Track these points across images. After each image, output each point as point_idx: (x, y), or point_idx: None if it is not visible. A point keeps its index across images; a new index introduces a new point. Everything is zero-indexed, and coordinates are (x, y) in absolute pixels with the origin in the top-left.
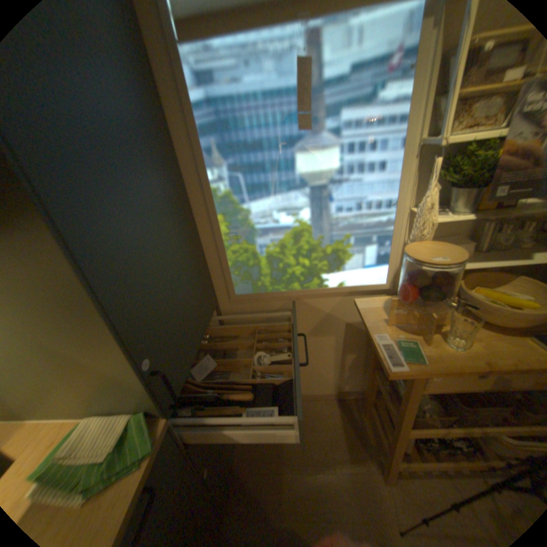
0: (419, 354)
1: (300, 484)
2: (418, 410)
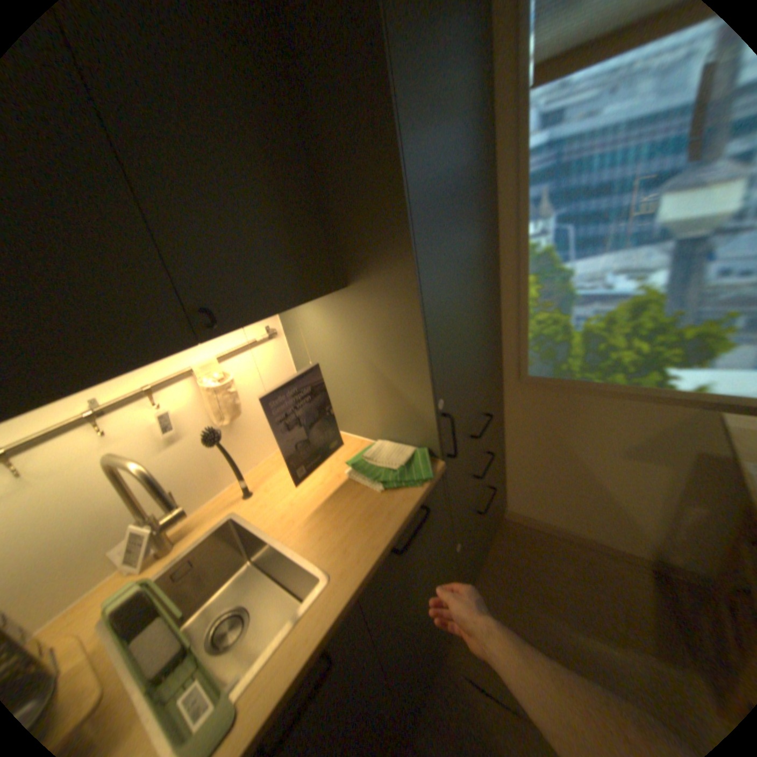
0: None
1: (564, 636)
2: None
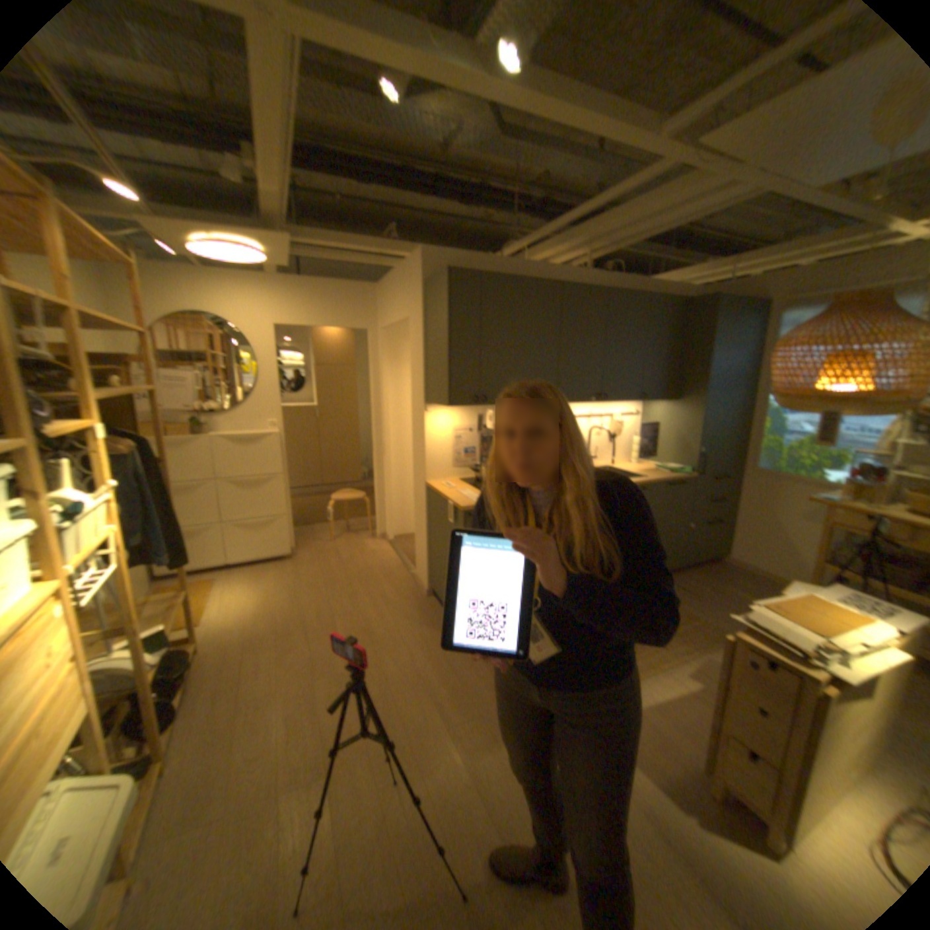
0: (838, 502)
1: (738, 594)
2: (829, 540)
